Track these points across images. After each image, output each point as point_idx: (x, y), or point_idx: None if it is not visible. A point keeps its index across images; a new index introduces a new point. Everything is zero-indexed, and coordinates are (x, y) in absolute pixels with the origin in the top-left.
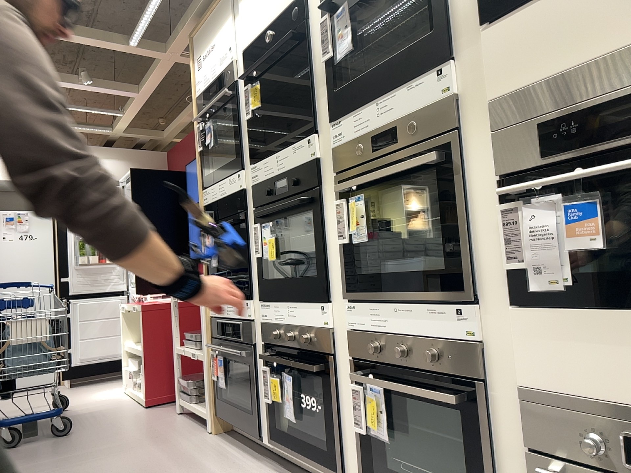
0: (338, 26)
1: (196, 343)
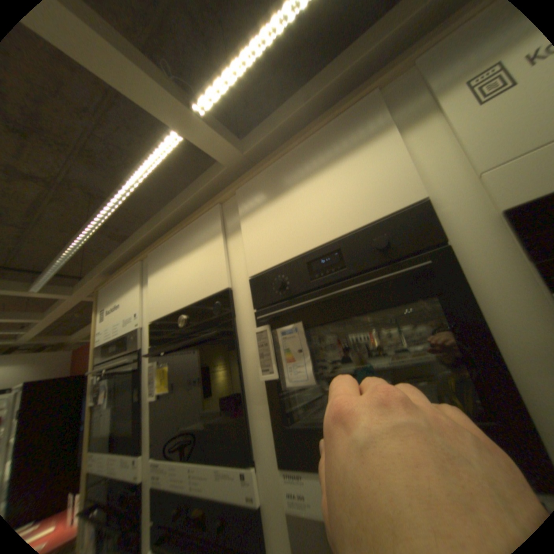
0: (286, 340)
1: None
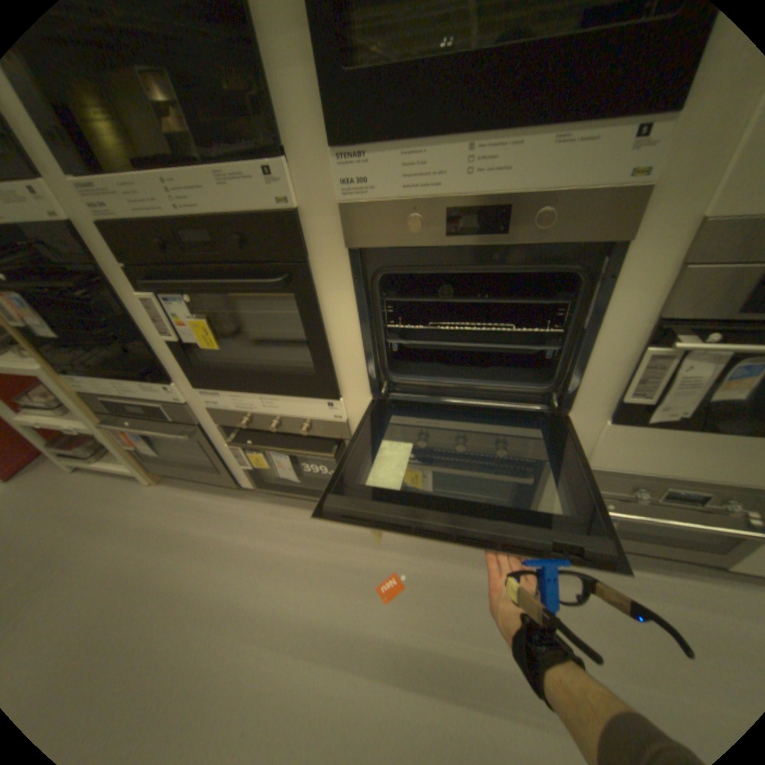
0: None
1: (53, 411)
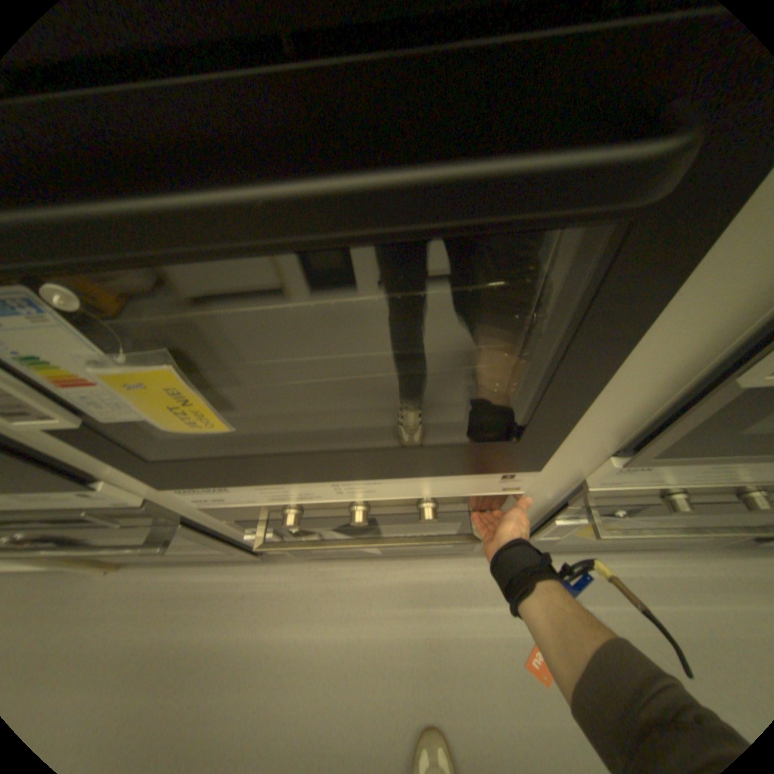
0: None
1: None
